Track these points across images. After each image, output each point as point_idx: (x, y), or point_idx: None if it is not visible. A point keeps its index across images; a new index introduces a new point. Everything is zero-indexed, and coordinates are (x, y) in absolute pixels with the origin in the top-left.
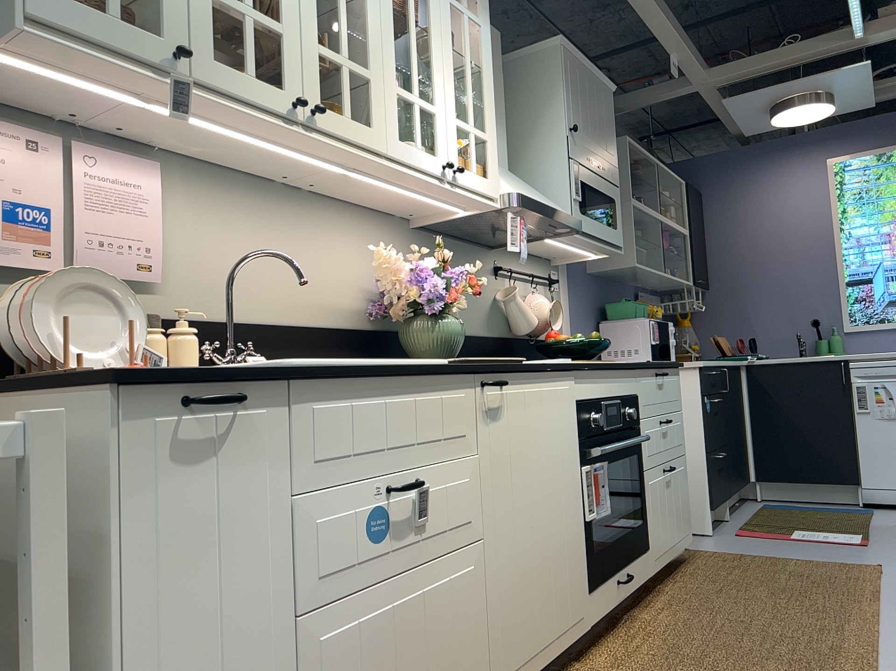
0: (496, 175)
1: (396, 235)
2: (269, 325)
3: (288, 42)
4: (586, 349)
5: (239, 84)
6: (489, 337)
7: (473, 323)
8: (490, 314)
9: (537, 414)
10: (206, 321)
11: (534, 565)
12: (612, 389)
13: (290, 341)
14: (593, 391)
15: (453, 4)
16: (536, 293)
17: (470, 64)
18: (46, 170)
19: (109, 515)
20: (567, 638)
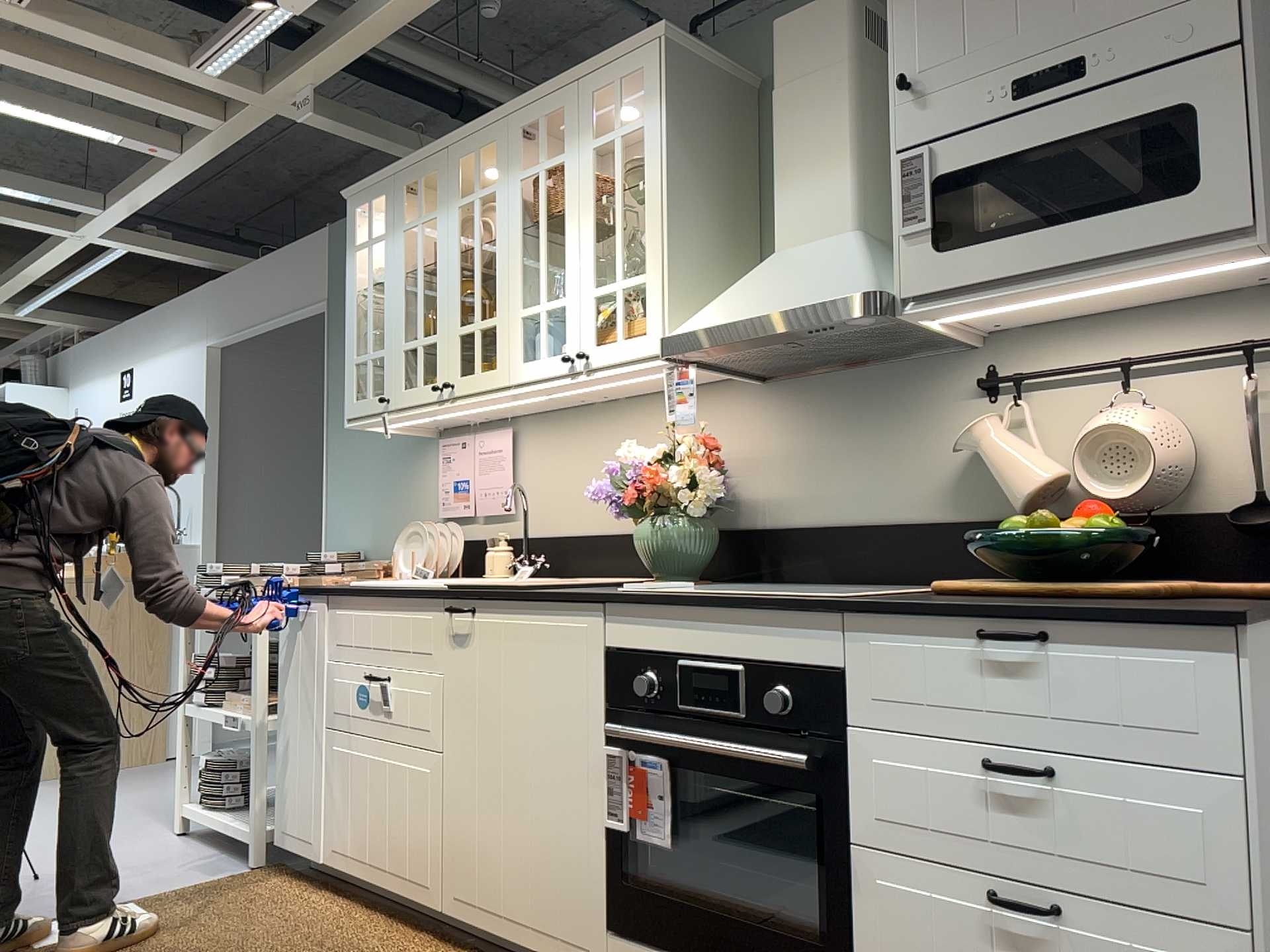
0: (656, 322)
1: (732, 403)
2: (583, 536)
3: (438, 343)
4: (1025, 553)
5: (412, 396)
6: (939, 523)
7: (898, 501)
8: (953, 477)
9: (519, 652)
10: (540, 537)
11: (501, 819)
12: (718, 643)
13: (597, 549)
14: (652, 639)
15: (594, 148)
16: (1127, 404)
17: (619, 198)
18: (466, 456)
19: (281, 645)
20: (551, 947)
